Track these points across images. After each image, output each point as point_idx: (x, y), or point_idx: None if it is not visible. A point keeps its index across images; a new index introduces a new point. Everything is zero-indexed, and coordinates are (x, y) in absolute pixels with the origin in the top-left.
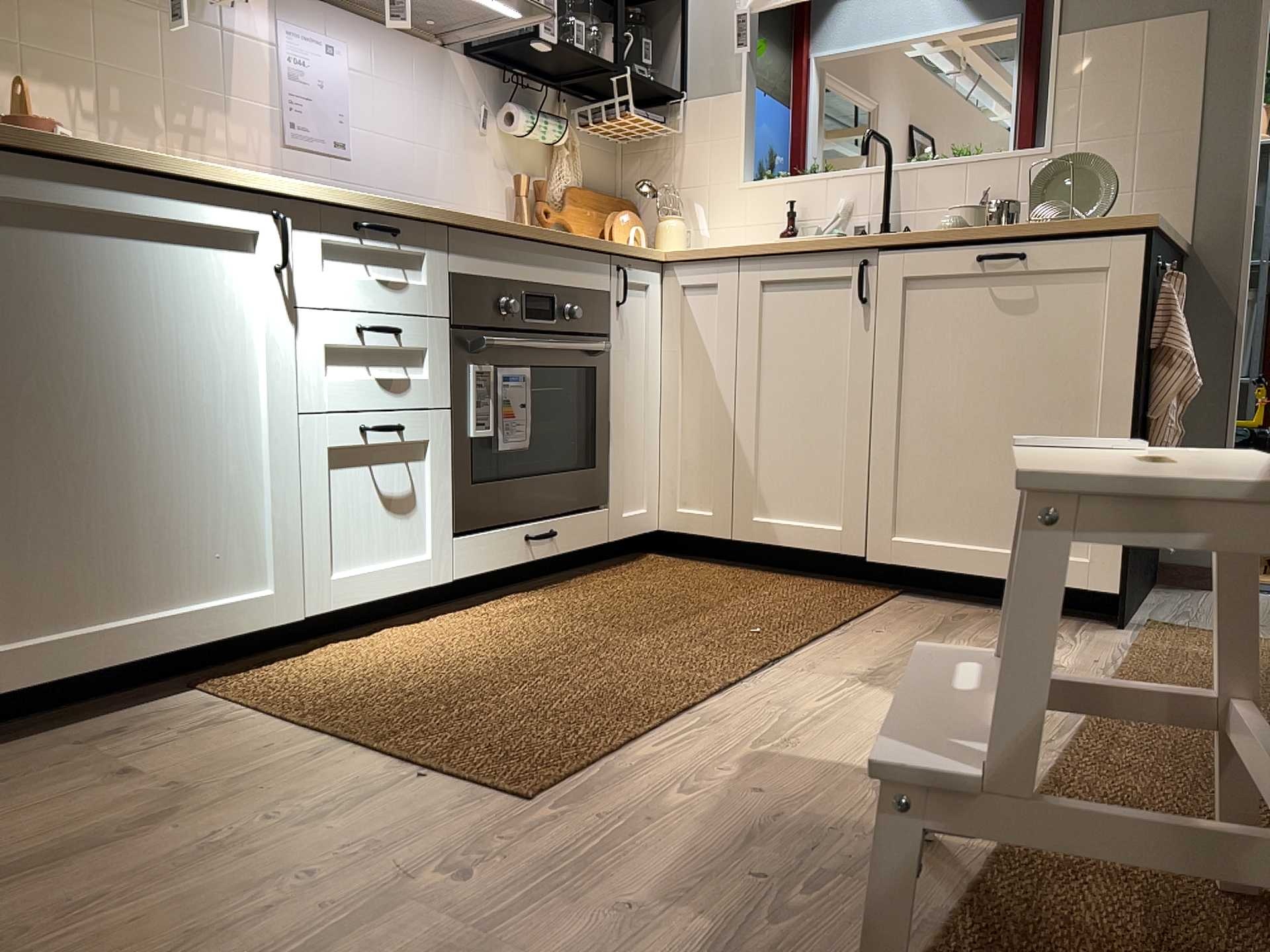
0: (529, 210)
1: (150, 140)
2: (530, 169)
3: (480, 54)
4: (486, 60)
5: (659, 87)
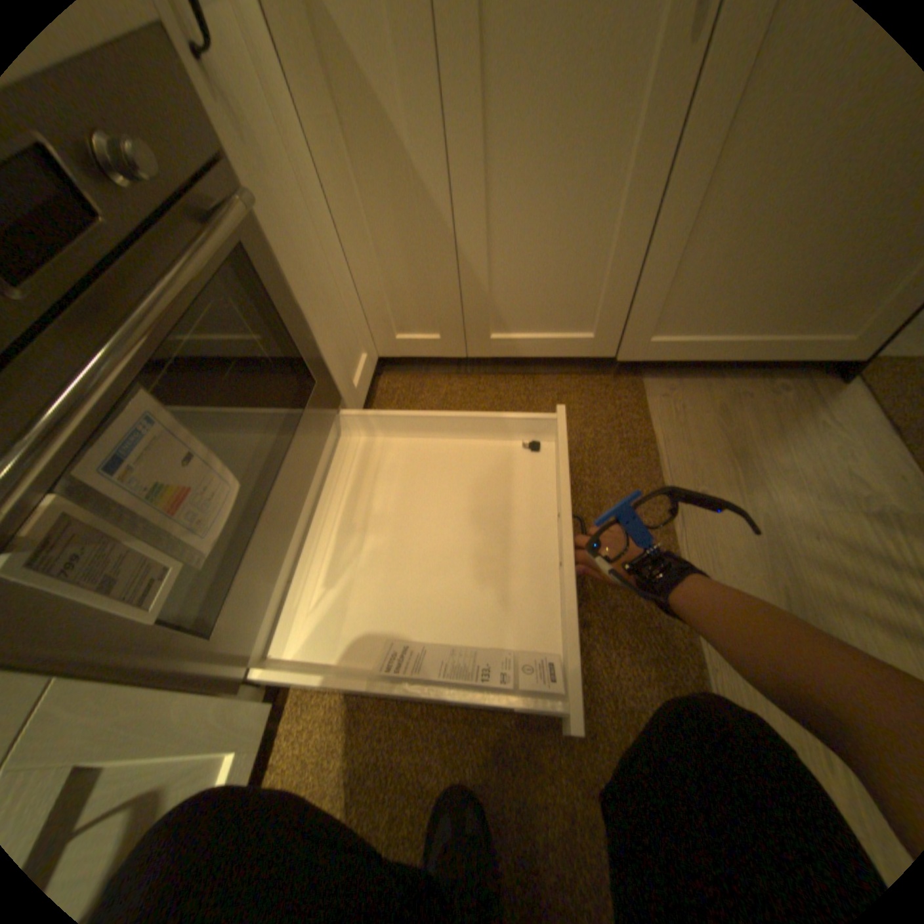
0: None
1: None
2: None
3: None
4: None
5: None
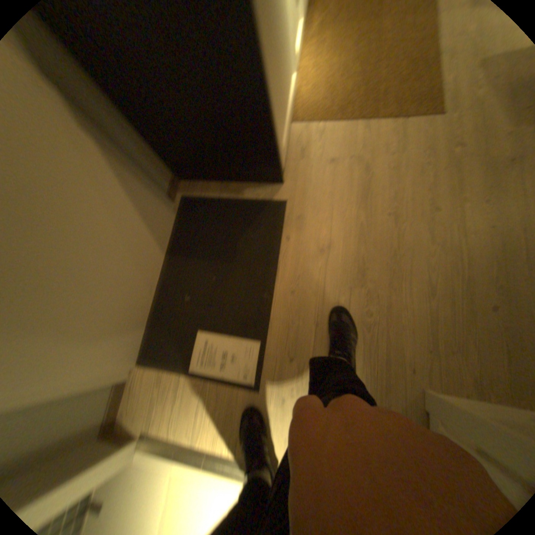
0: None
1: None
2: None
3: None
4: None
5: None
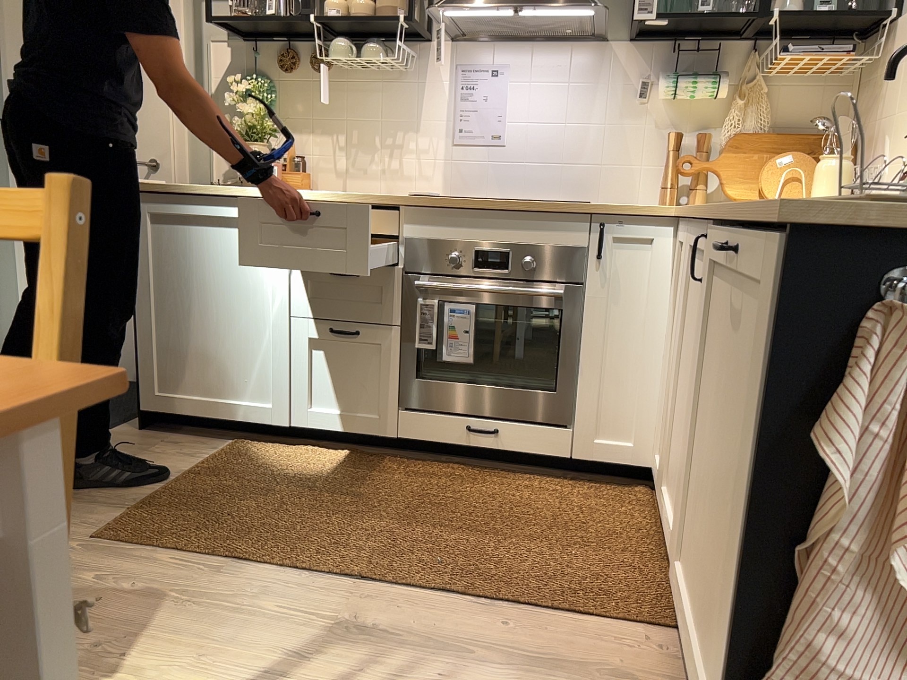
0: (671, 165)
1: (370, 155)
2: (699, 125)
3: (632, 40)
4: (645, 41)
5: (846, 17)
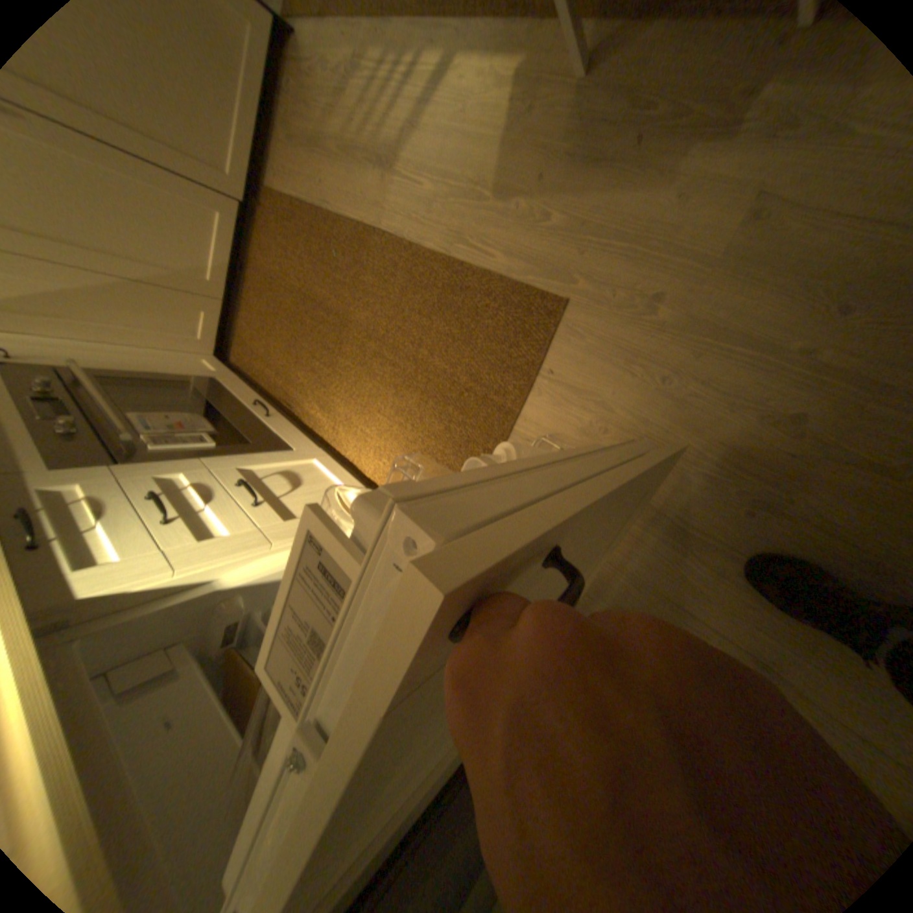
0: None
1: None
2: None
3: None
4: None
5: None
